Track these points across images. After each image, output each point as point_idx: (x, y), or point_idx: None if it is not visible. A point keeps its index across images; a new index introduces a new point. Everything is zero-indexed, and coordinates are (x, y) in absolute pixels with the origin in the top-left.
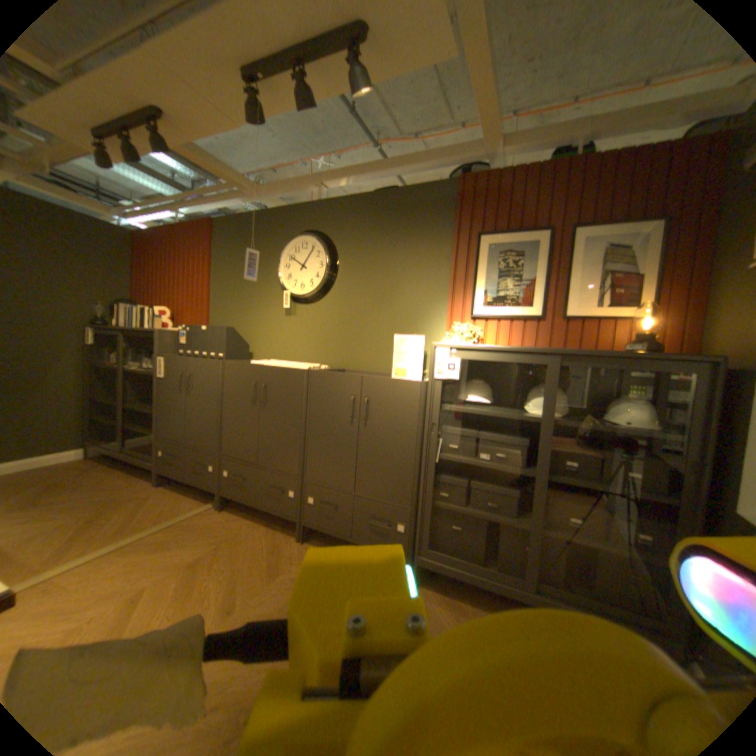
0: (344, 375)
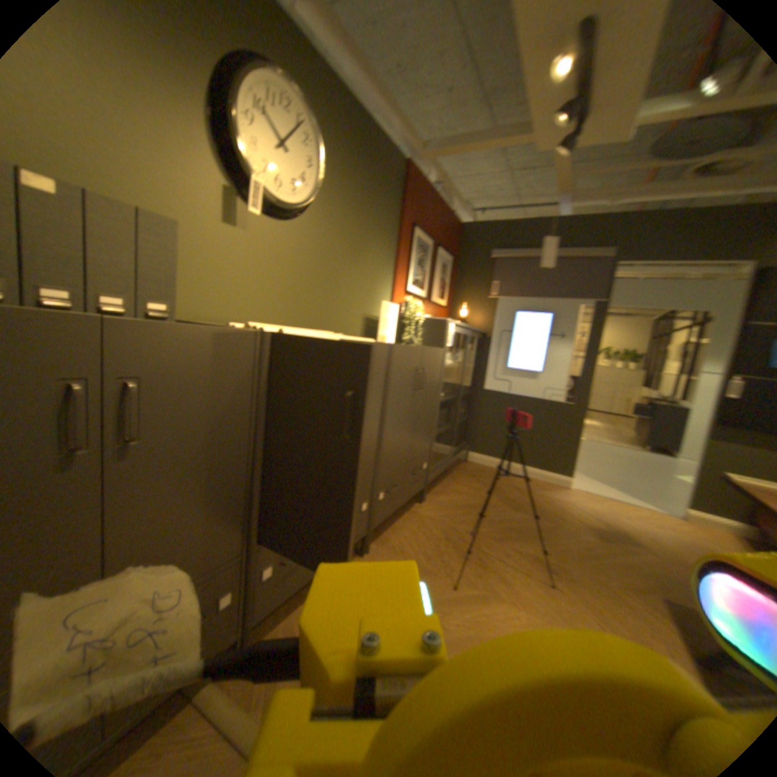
0: (414, 349)
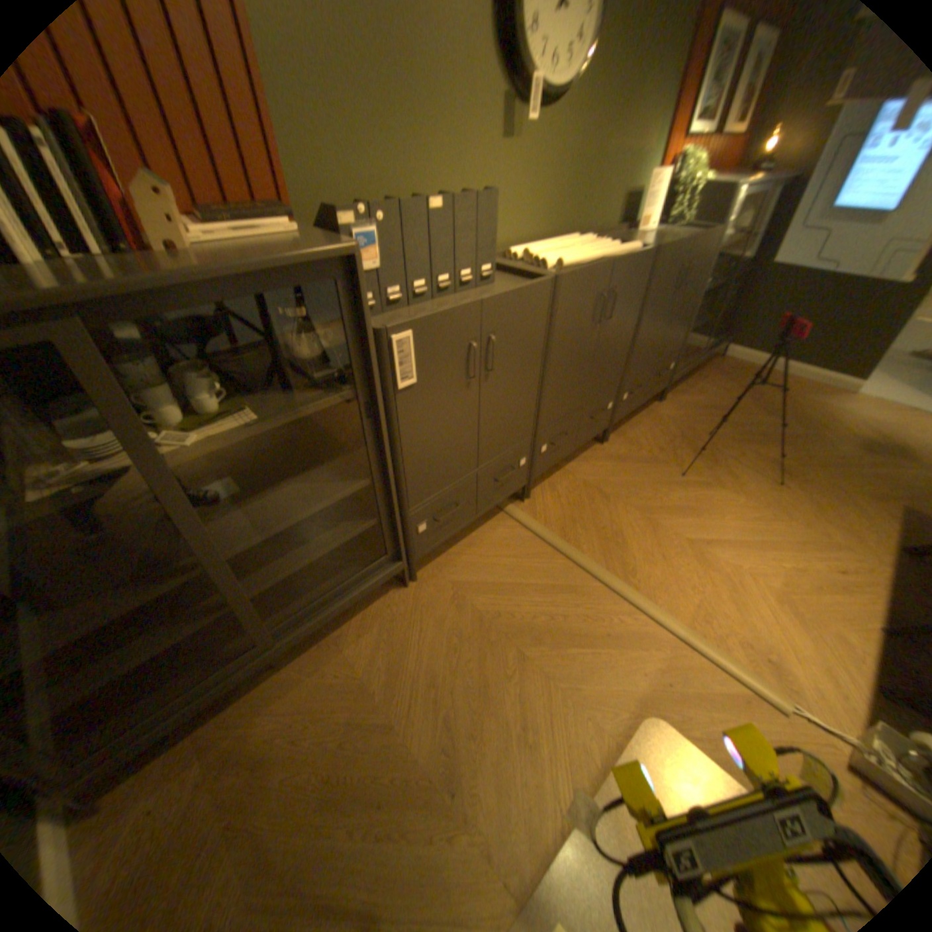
0: (683, 244)
